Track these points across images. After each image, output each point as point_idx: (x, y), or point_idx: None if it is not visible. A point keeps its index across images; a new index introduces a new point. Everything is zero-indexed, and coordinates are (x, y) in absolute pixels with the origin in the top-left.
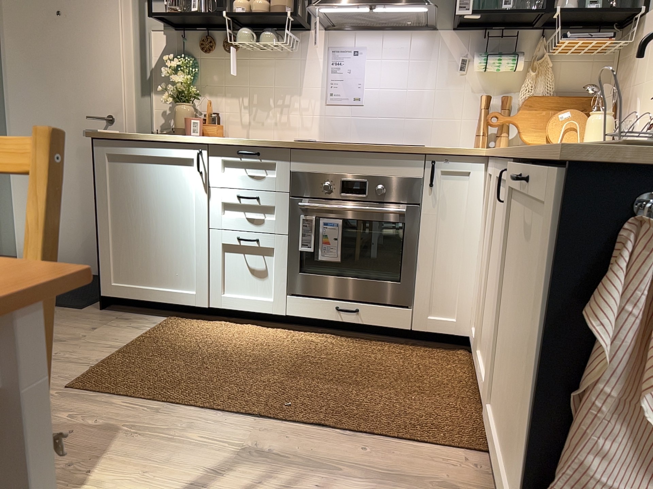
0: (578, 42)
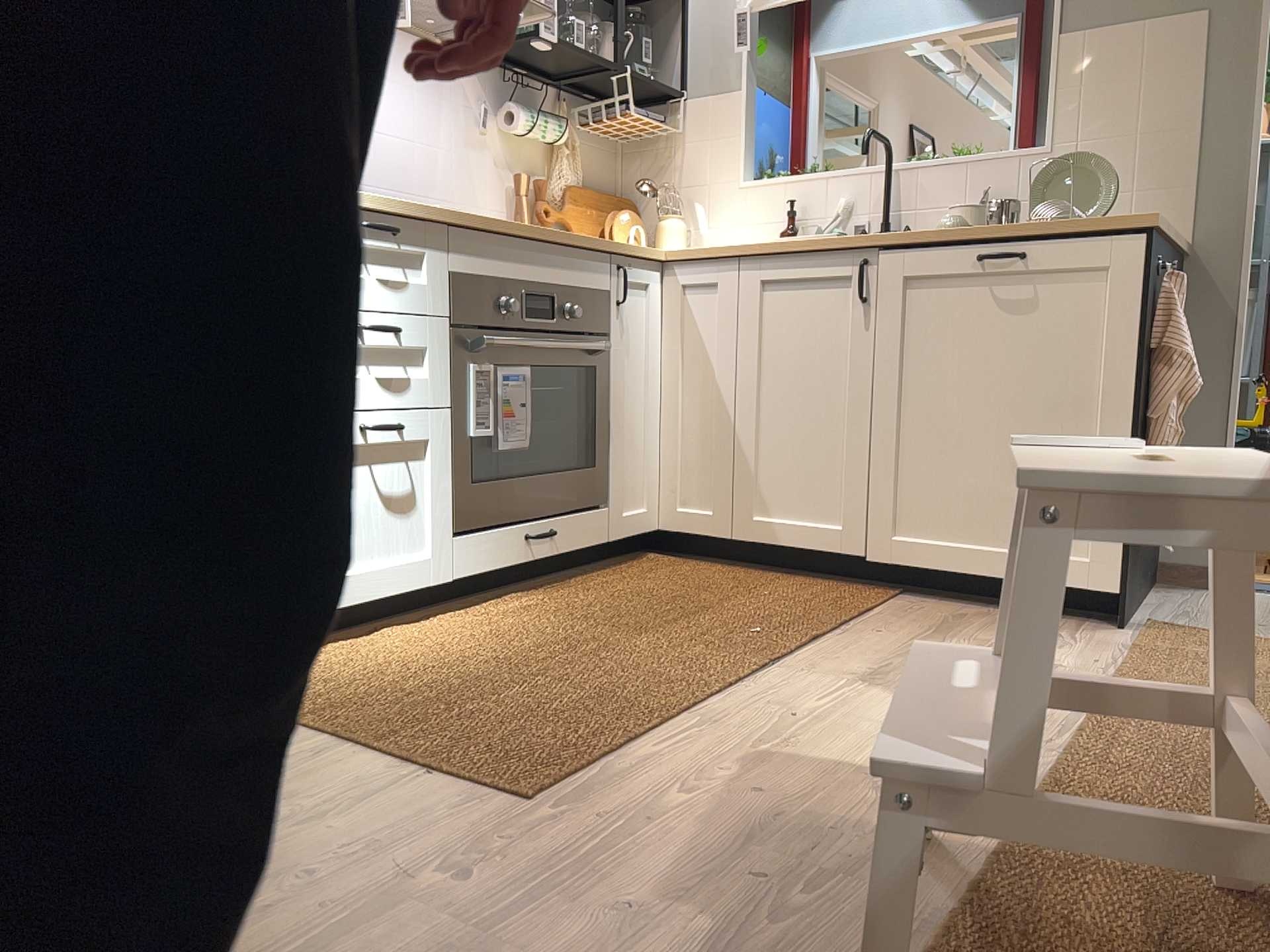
0: (645, 120)
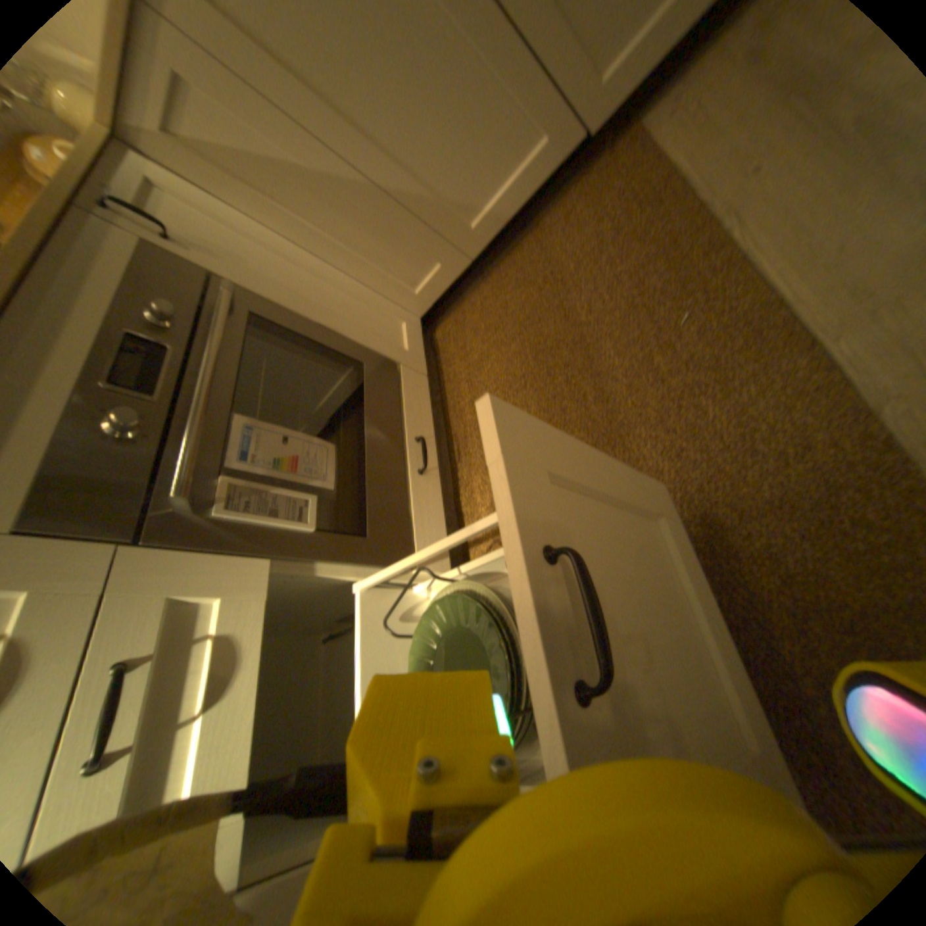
0: None
